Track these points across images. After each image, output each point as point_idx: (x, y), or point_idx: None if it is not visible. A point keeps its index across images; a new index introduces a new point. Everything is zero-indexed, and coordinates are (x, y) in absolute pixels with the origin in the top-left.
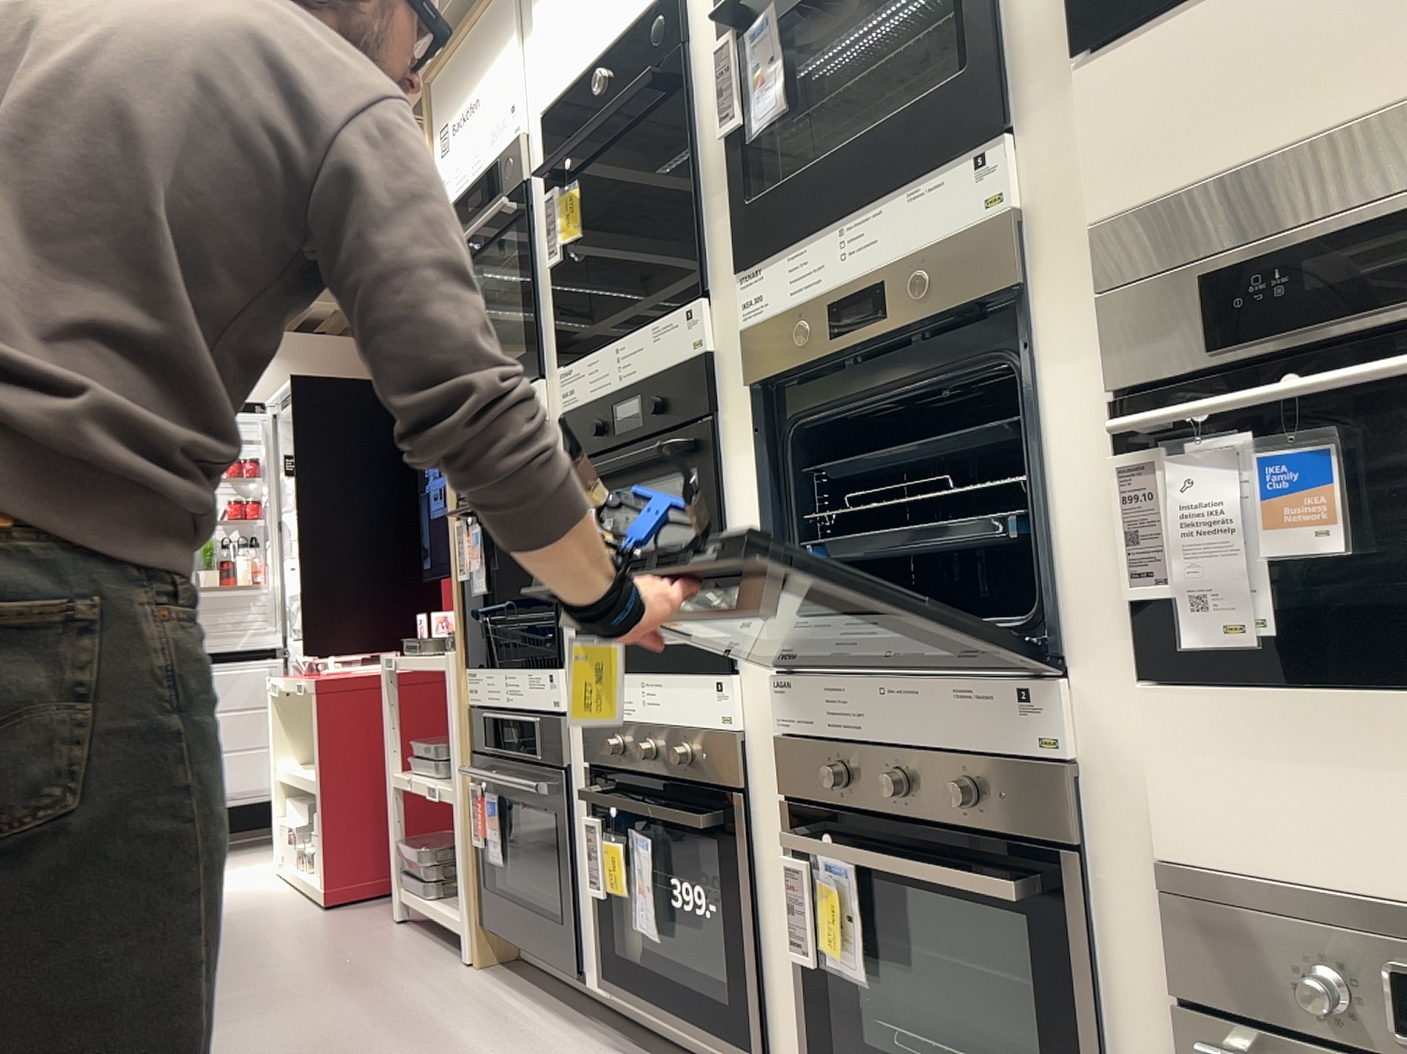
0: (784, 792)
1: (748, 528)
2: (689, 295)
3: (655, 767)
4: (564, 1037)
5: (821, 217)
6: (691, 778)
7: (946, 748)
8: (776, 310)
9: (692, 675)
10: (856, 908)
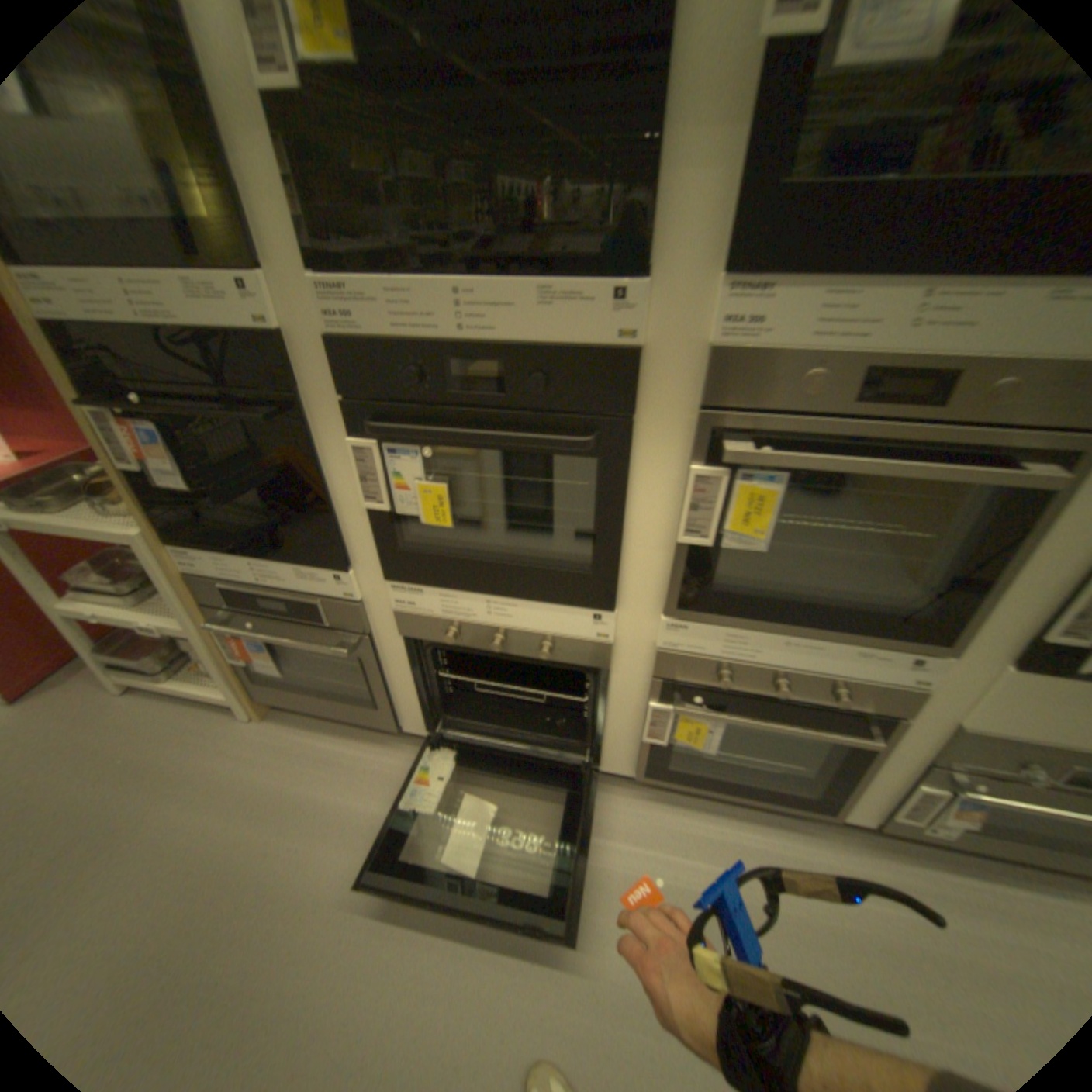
0: (654, 672)
1: (656, 519)
2: (619, 263)
3: (505, 650)
4: (399, 764)
5: (906, 256)
6: (551, 659)
7: (831, 674)
8: (786, 342)
9: (560, 604)
10: (720, 730)
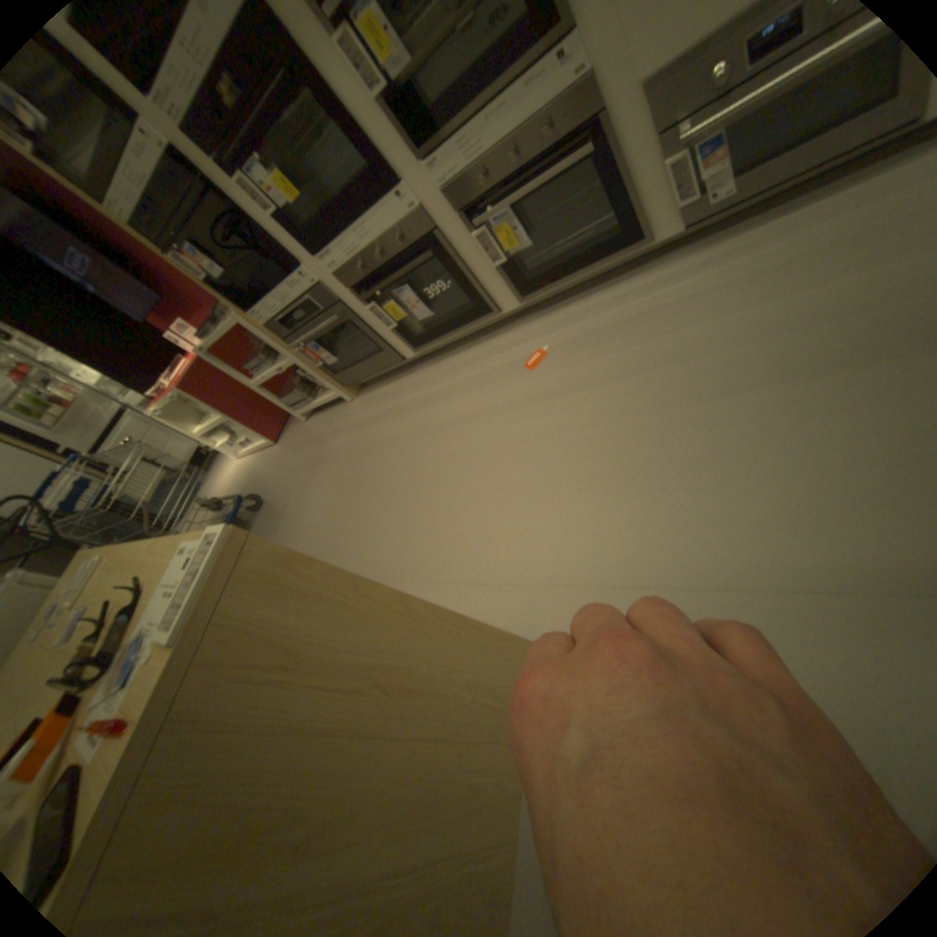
0: (456, 208)
1: (358, 94)
2: None
3: (386, 257)
4: (415, 377)
5: None
6: (408, 244)
7: (528, 116)
8: None
9: (378, 200)
10: (516, 220)
